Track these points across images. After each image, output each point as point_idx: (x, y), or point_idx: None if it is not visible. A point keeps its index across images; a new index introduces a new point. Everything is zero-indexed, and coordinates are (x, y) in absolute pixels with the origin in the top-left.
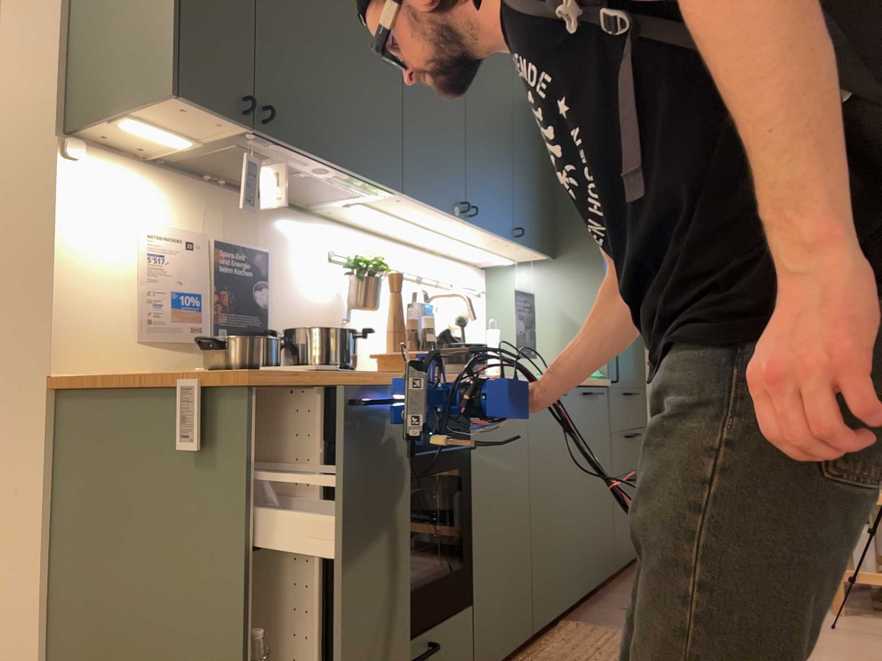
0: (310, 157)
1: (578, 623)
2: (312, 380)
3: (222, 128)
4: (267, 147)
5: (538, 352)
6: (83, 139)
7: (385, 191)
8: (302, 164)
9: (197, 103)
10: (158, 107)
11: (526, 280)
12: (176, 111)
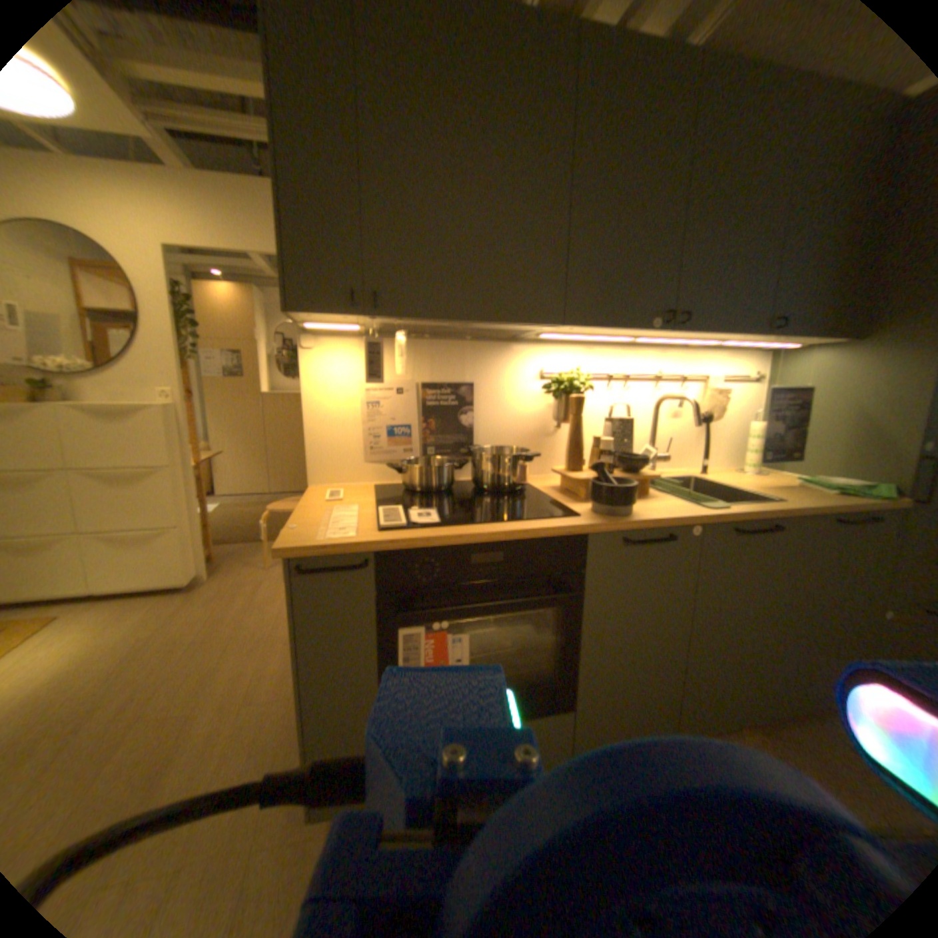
0: (439, 320)
1: (770, 737)
2: (349, 548)
3: (350, 316)
4: (396, 320)
5: (815, 447)
6: (314, 330)
7: (549, 324)
8: (444, 323)
9: (308, 309)
10: (296, 316)
11: (817, 364)
12: (307, 315)
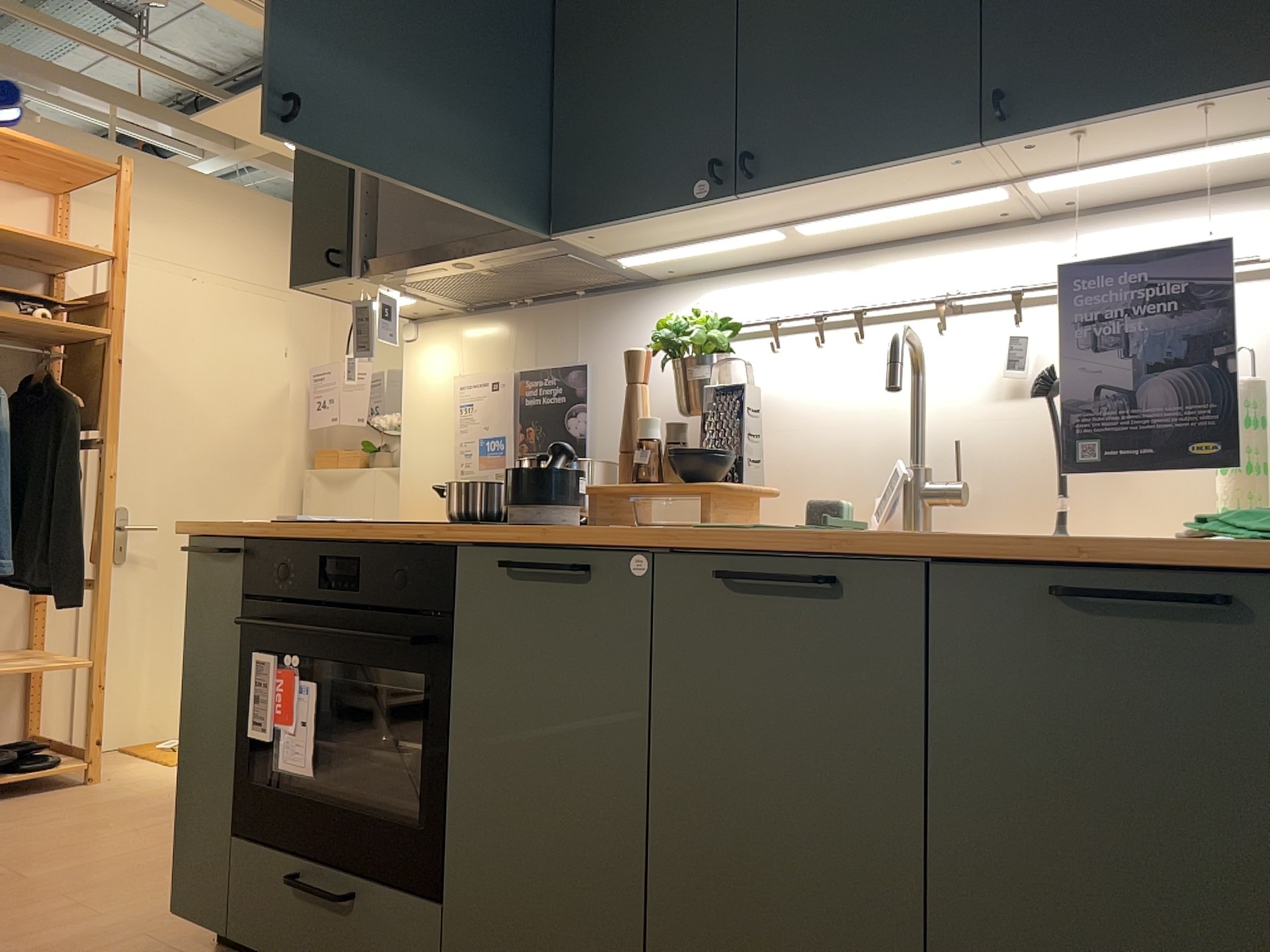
0: (423, 266)
1: None
2: (224, 530)
3: (359, 284)
4: (395, 278)
5: None
6: (421, 319)
7: (560, 240)
8: (449, 270)
9: (312, 283)
10: (326, 295)
11: None
12: (329, 292)
